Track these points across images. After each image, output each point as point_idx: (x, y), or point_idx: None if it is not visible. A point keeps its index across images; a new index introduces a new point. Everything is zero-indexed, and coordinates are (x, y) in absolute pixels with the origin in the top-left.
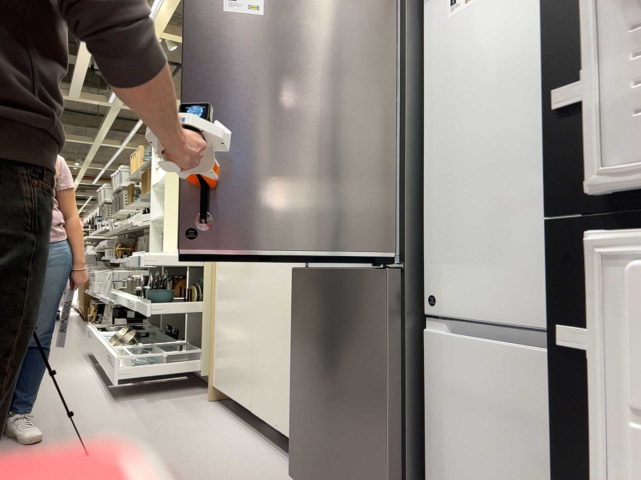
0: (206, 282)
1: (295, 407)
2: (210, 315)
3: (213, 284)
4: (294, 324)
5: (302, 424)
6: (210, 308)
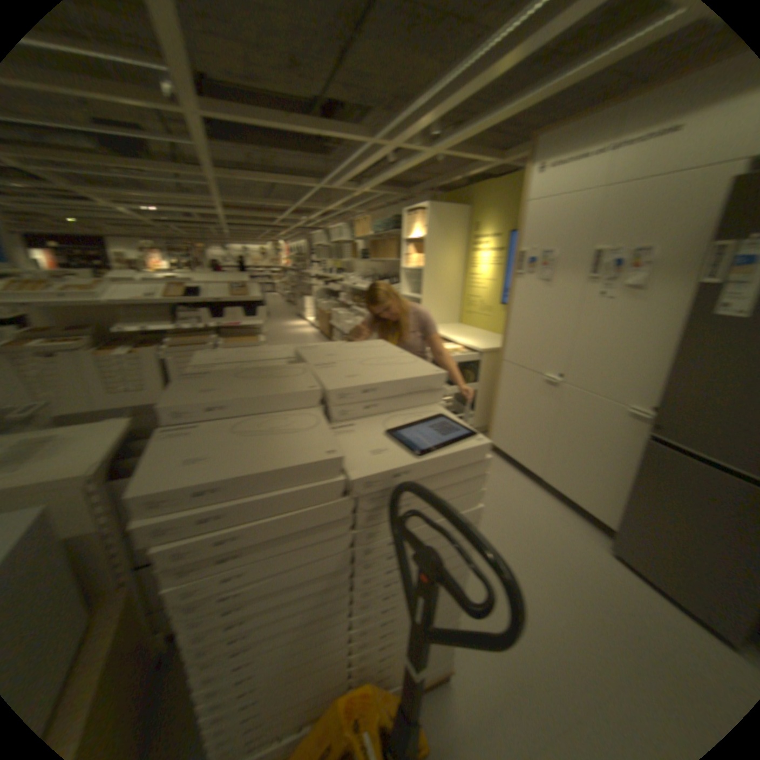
0: (481, 371)
1: (629, 517)
2: (493, 400)
3: (498, 381)
4: (643, 474)
5: (635, 530)
6: (493, 396)
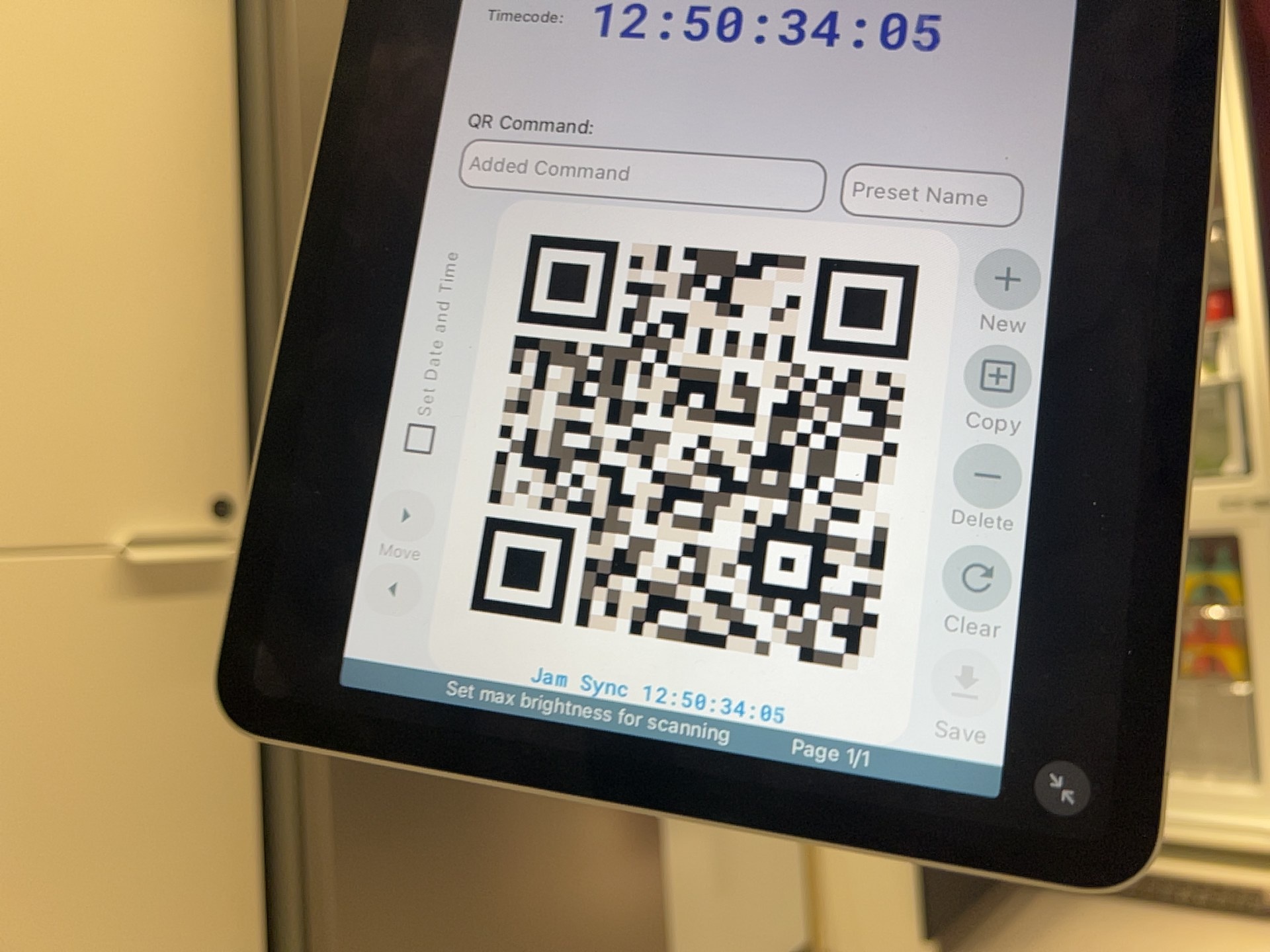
0: None
1: None
2: None
3: None
4: (343, 801)
5: None
6: None
